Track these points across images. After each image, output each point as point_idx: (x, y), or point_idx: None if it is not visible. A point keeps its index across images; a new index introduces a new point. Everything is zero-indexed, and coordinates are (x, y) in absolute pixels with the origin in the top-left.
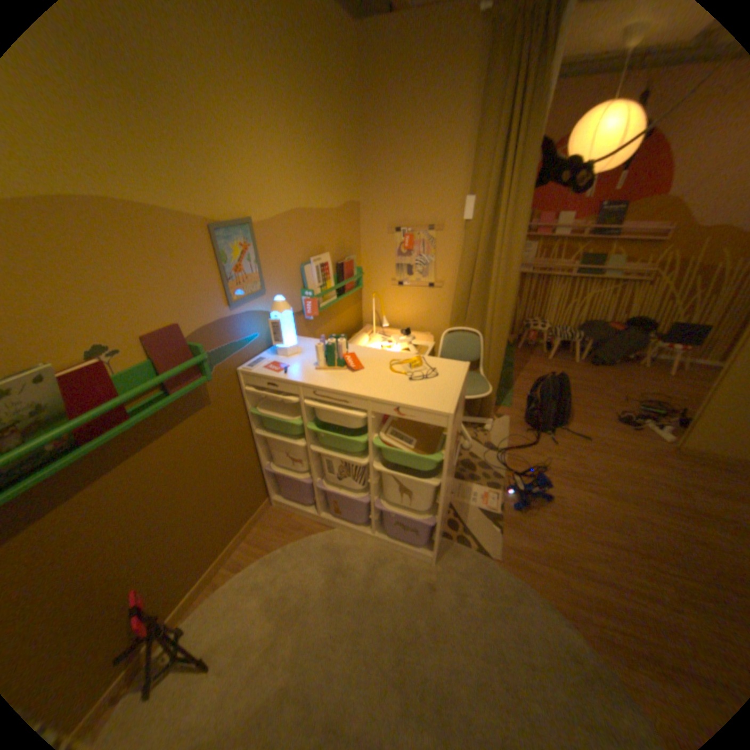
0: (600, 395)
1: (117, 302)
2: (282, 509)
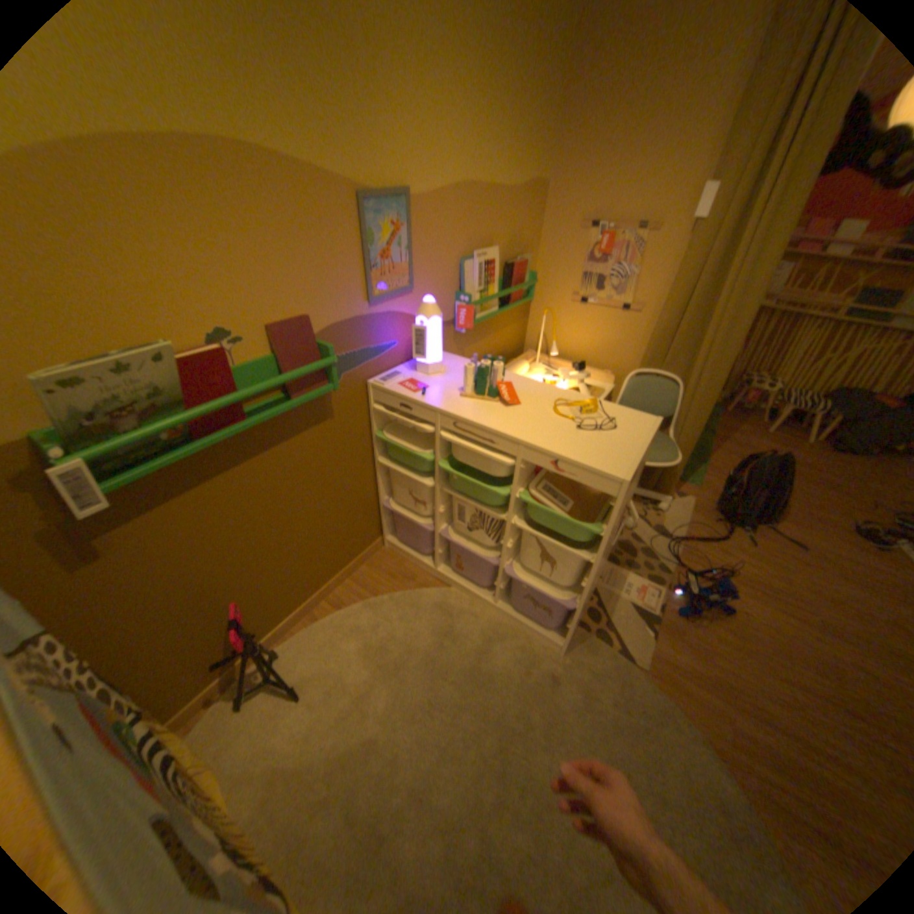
0: (835, 493)
1: (245, 280)
2: (394, 553)
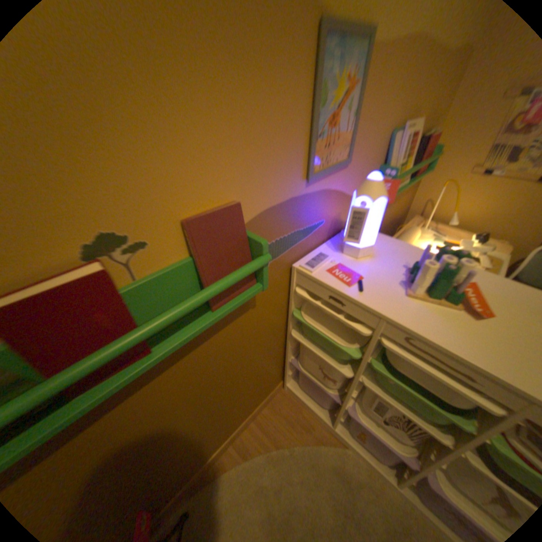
0: None
1: (145, 150)
2: (293, 397)
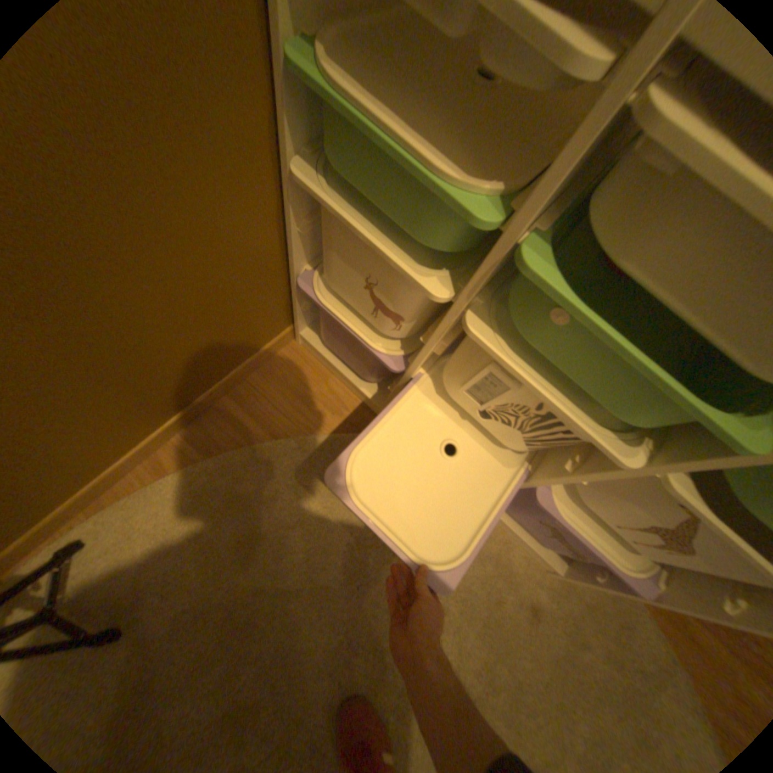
0: None
1: None
2: (314, 356)
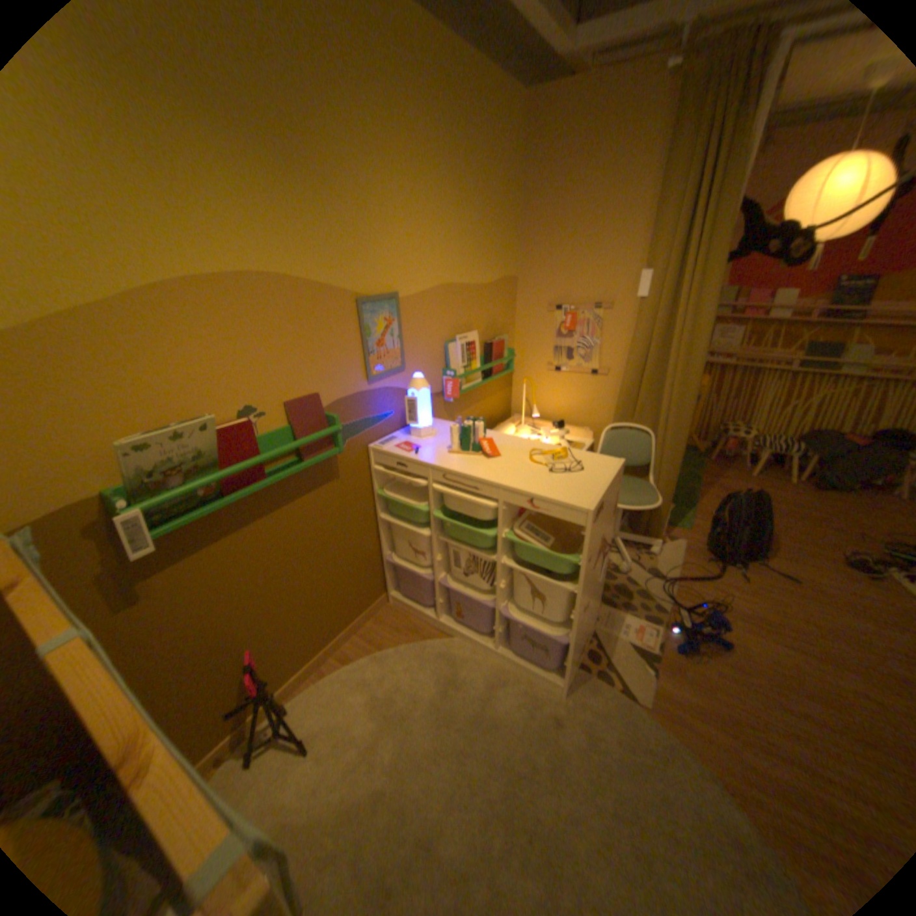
0: (822, 528)
1: (269, 369)
2: (399, 608)
